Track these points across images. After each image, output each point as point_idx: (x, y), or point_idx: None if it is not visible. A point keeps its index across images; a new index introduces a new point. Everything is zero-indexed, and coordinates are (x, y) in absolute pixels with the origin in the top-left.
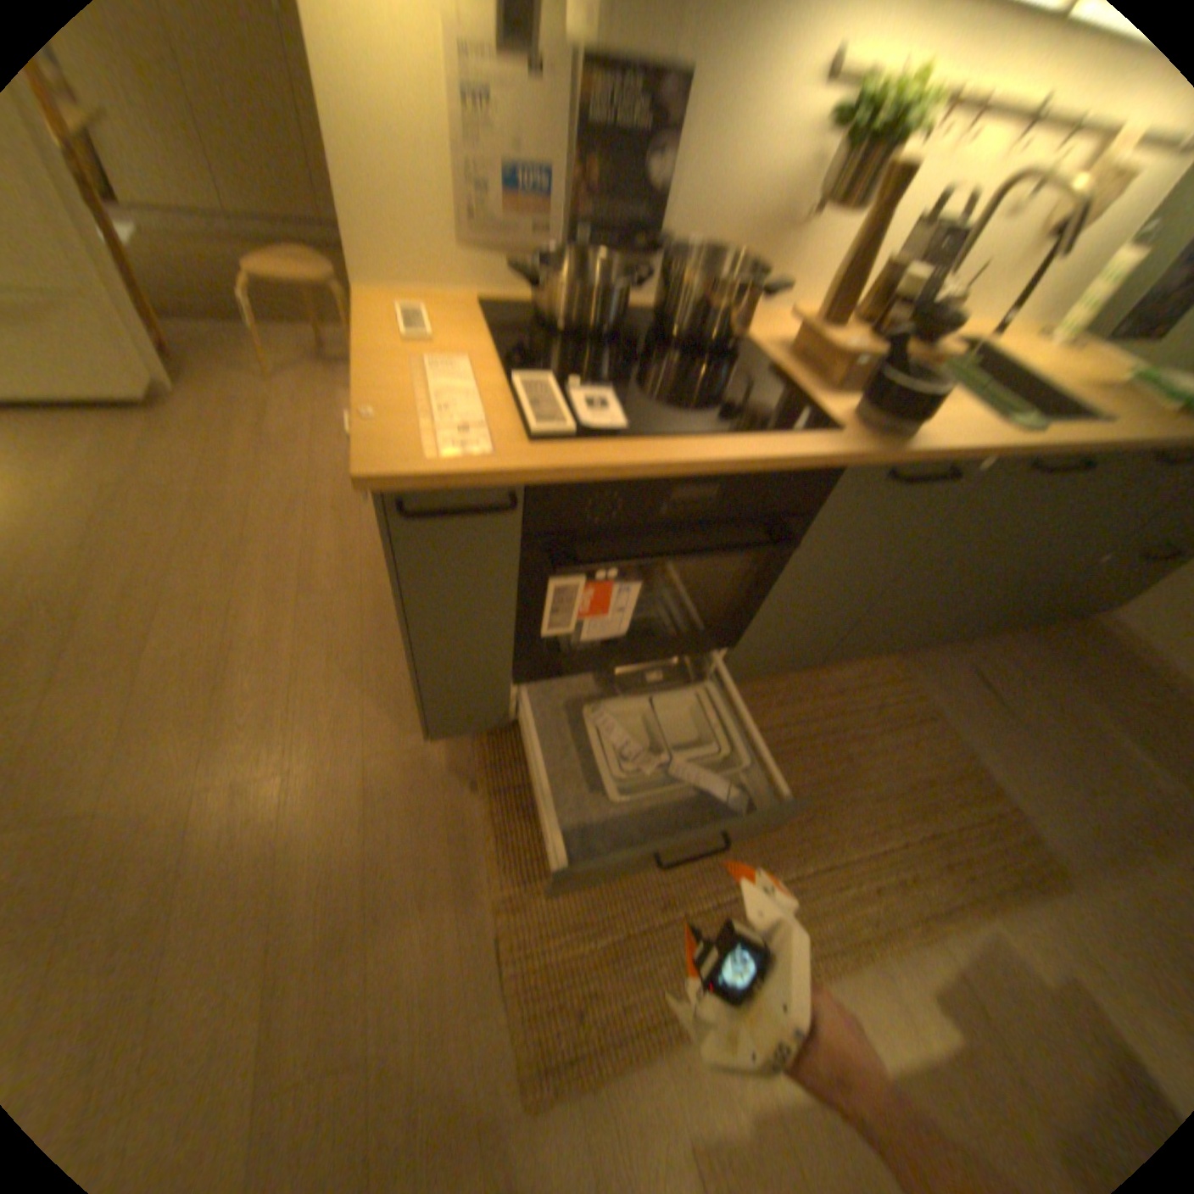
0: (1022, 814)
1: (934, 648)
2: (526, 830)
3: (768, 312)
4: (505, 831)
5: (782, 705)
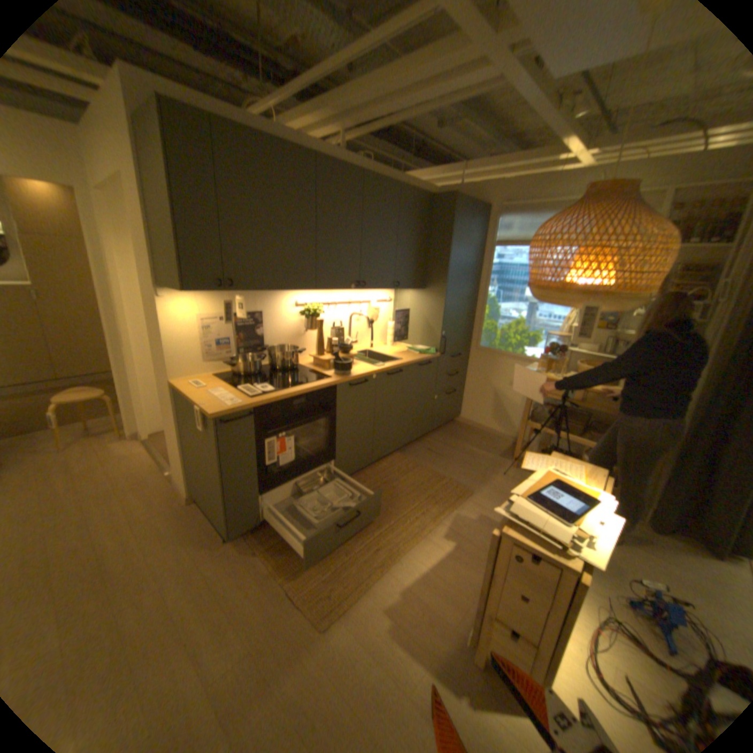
0: (452, 481)
1: (410, 448)
2: (282, 559)
3: (303, 359)
4: (274, 563)
5: (364, 483)
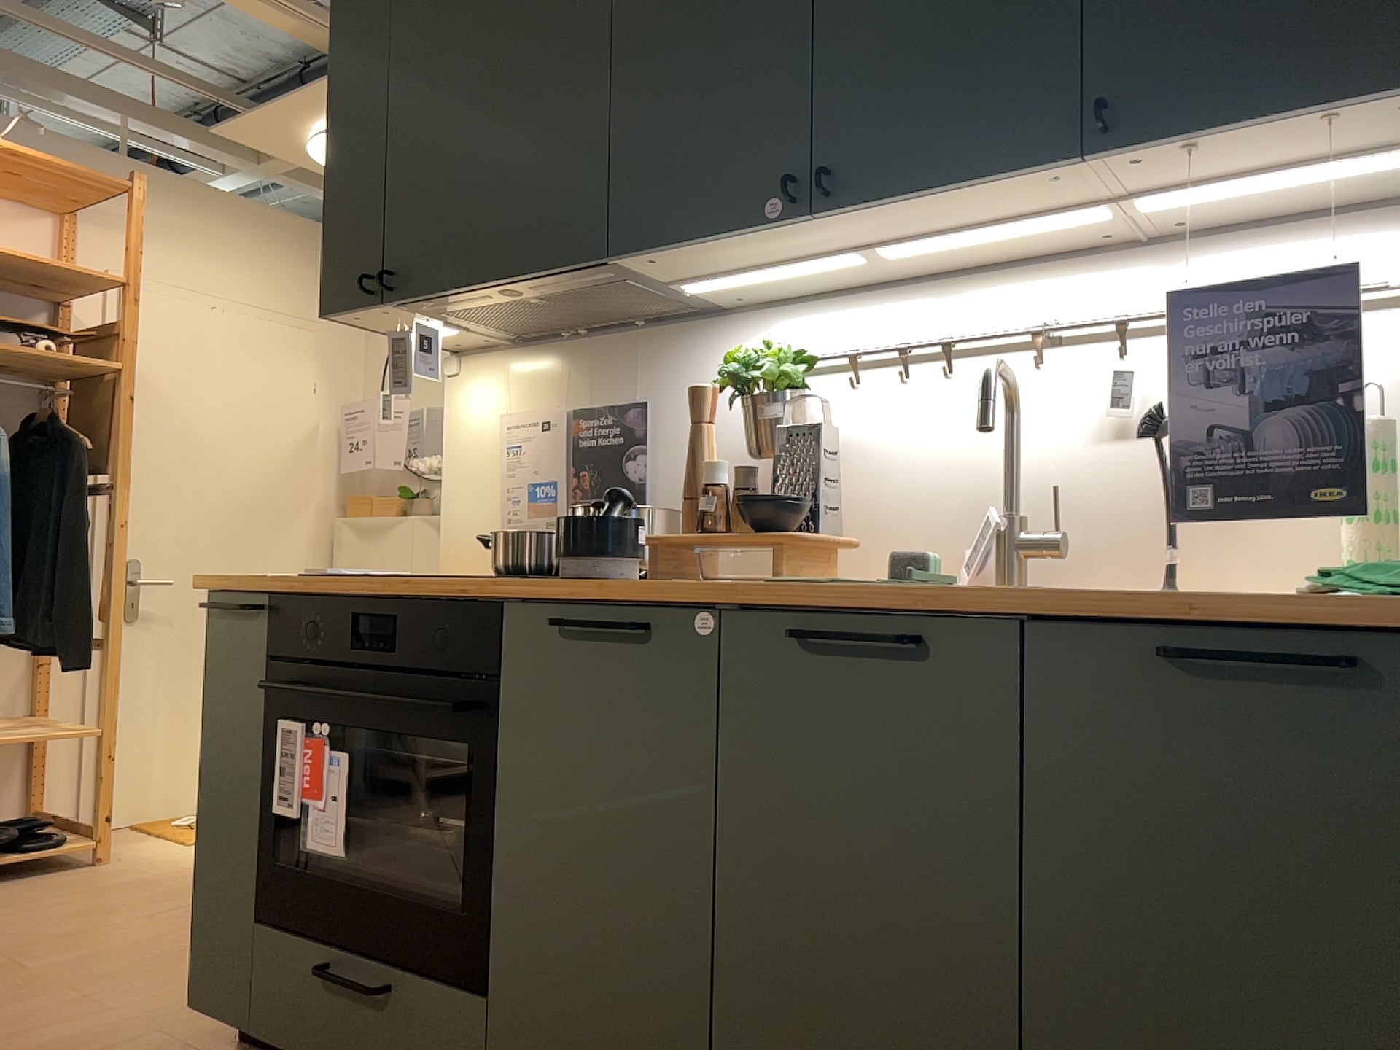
0: None
1: None
2: None
3: None
4: None
5: None
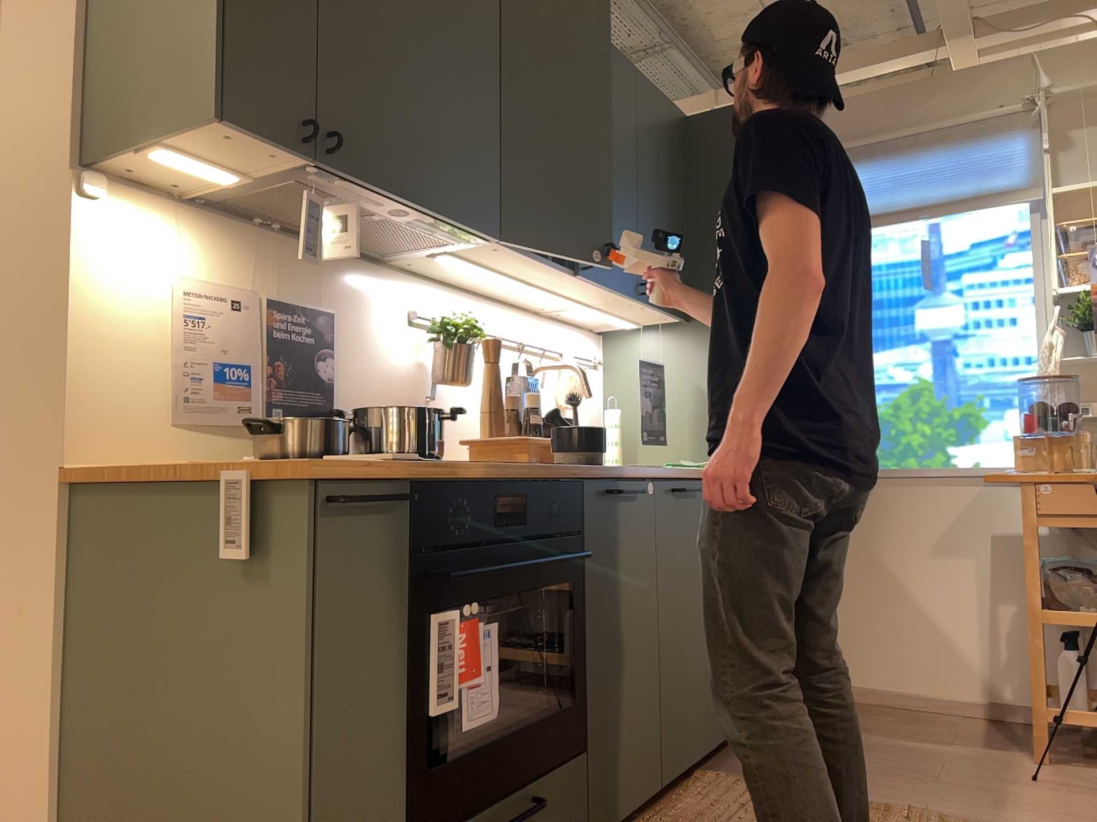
0: (916, 809)
1: (730, 757)
2: None
3: None
4: None
5: None
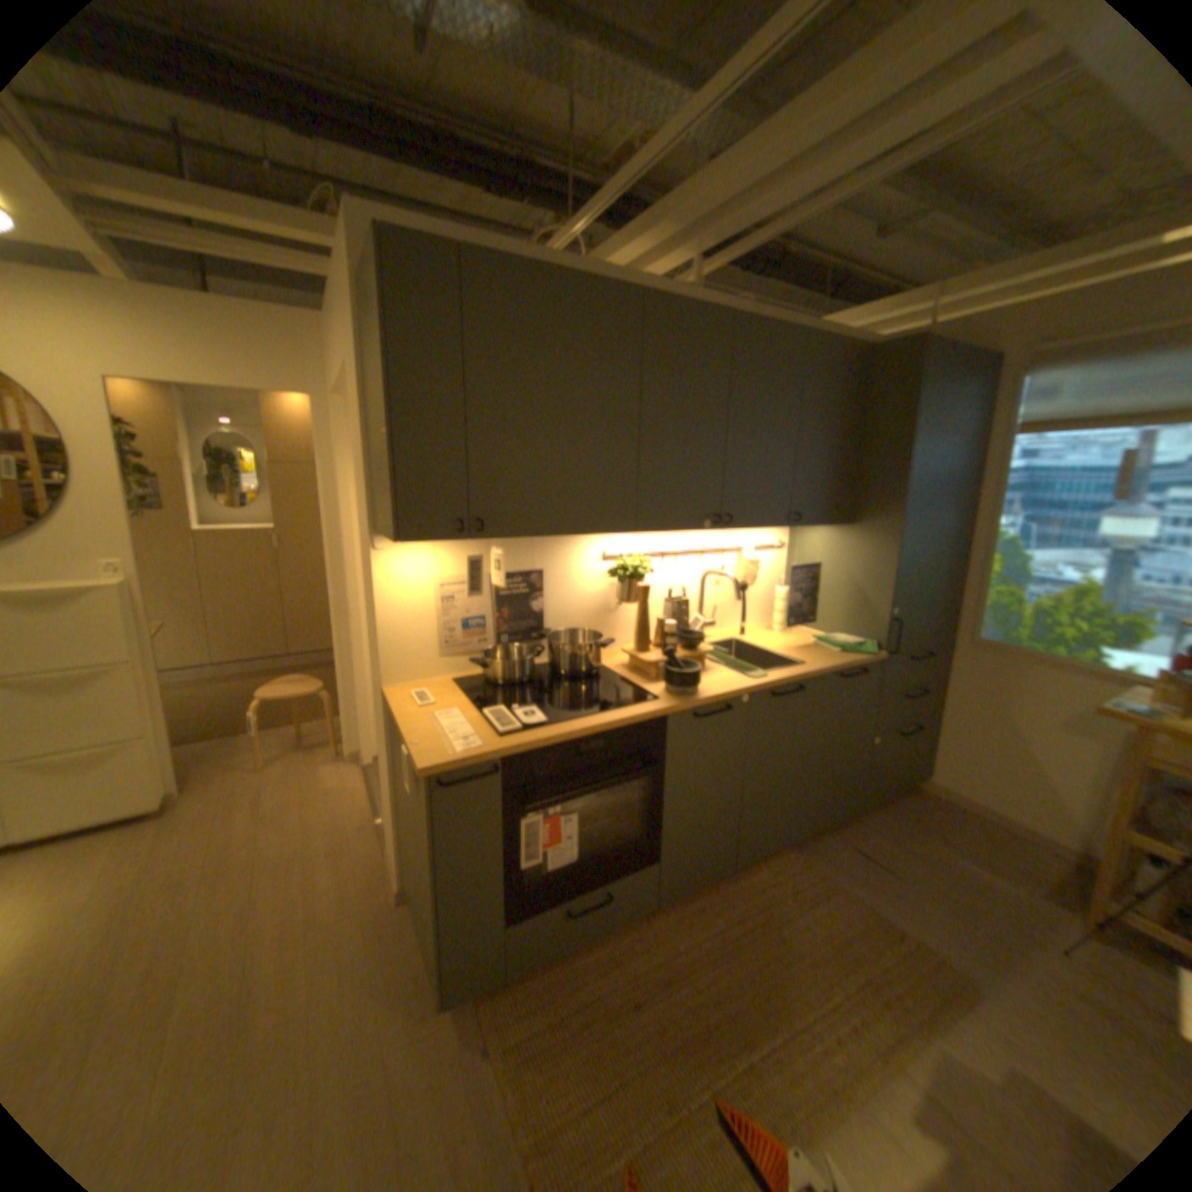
0: (925, 948)
1: (820, 842)
2: (537, 1081)
3: (612, 653)
4: (520, 1086)
5: (720, 916)
